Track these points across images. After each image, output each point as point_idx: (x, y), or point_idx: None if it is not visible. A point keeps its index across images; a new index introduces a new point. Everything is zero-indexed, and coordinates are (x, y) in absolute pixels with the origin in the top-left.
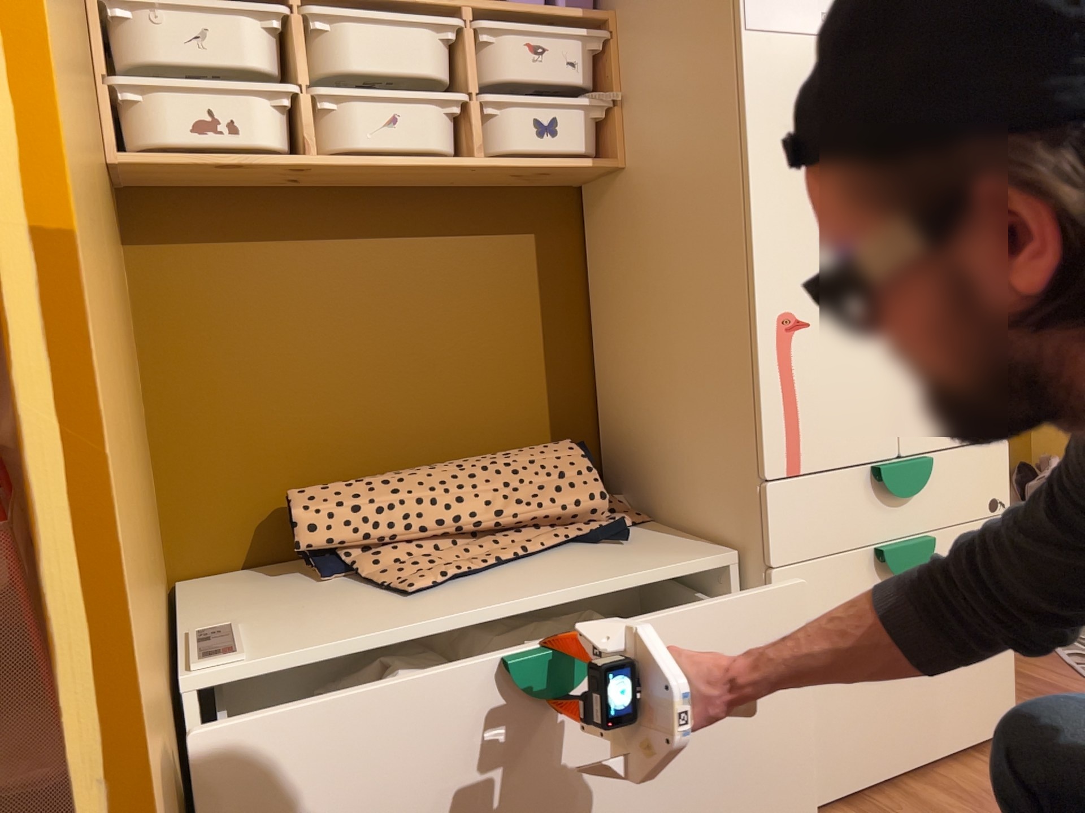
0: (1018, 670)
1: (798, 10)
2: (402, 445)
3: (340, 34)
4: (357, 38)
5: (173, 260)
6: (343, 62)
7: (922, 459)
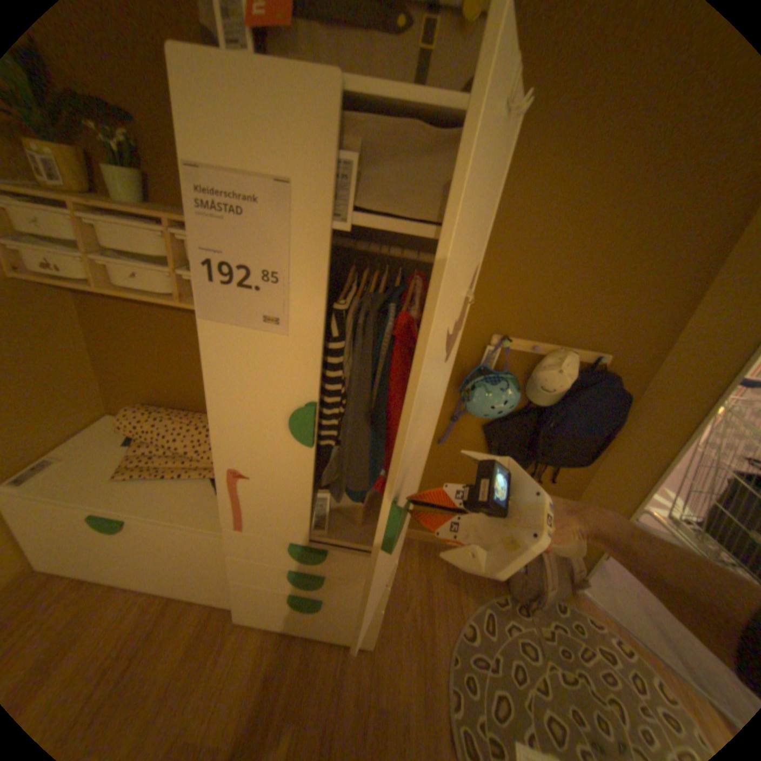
0: (431, 618)
1: (243, 311)
2: (190, 397)
3: (98, 226)
4: (106, 229)
5: (89, 302)
6: (102, 242)
7: (318, 555)
